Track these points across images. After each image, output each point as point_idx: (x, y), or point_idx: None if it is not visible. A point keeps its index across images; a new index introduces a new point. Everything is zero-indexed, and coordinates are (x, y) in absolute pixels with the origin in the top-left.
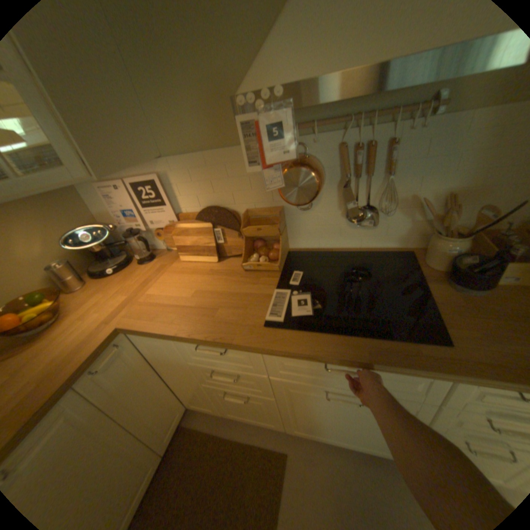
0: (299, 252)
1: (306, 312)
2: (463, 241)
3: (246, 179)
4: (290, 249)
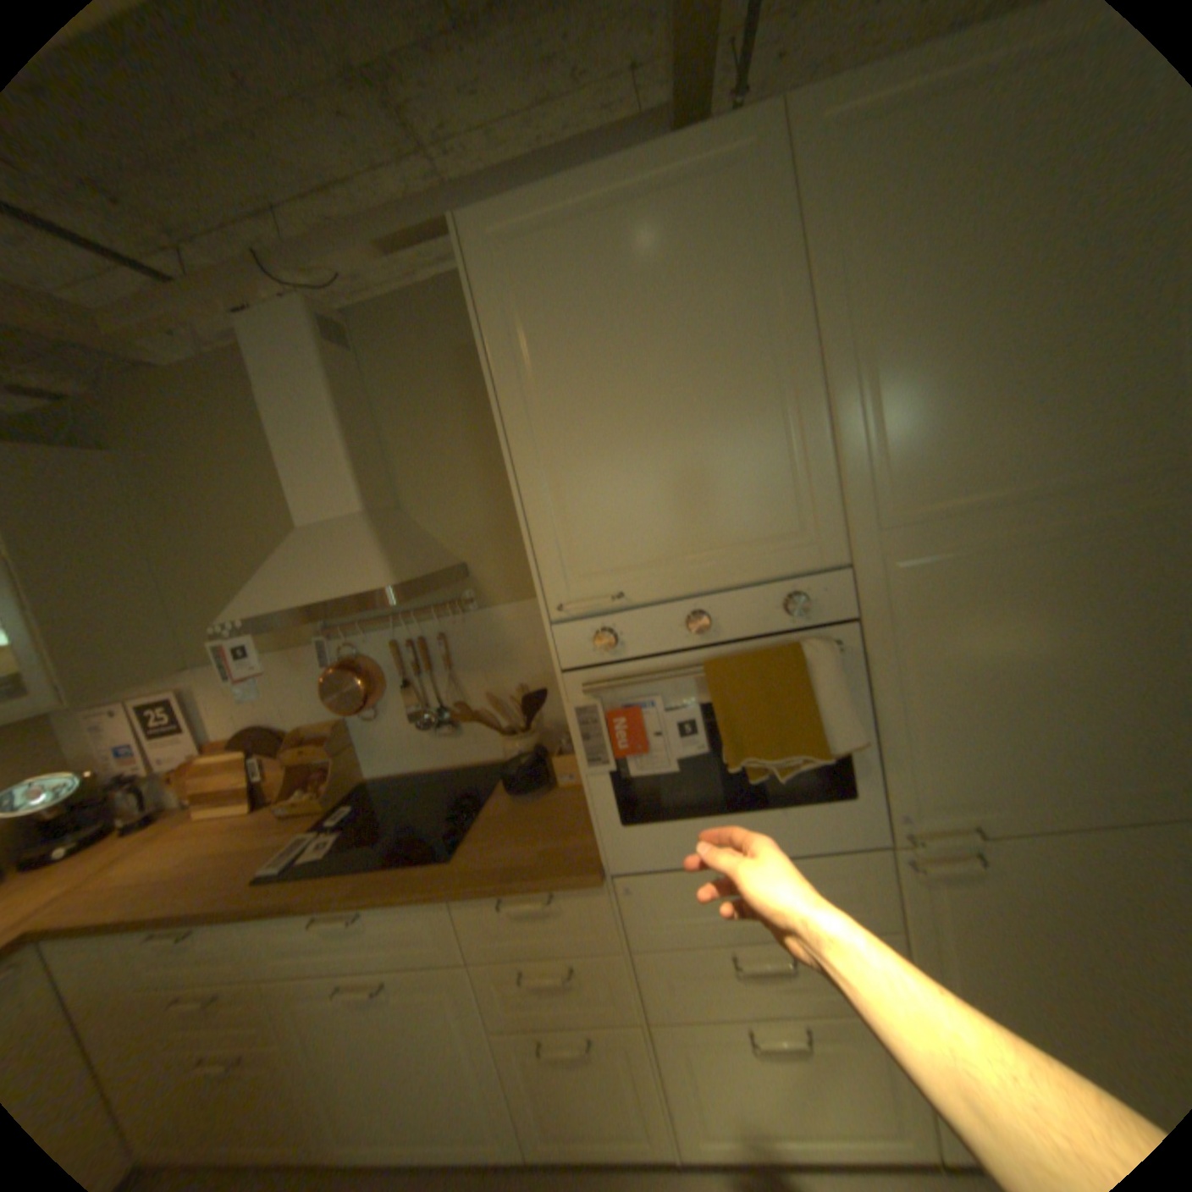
0: (377, 784)
1: (316, 857)
2: (518, 739)
3: (293, 688)
4: (365, 781)
